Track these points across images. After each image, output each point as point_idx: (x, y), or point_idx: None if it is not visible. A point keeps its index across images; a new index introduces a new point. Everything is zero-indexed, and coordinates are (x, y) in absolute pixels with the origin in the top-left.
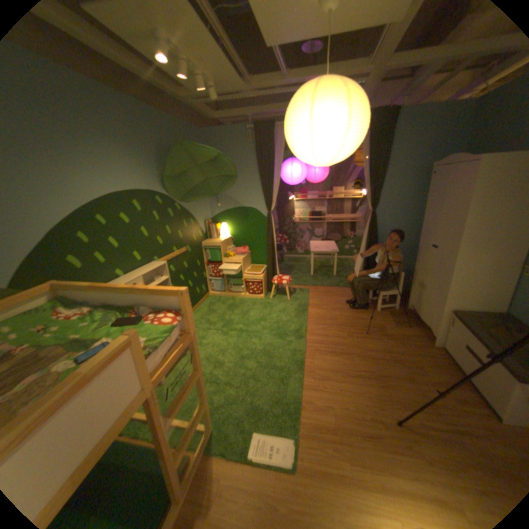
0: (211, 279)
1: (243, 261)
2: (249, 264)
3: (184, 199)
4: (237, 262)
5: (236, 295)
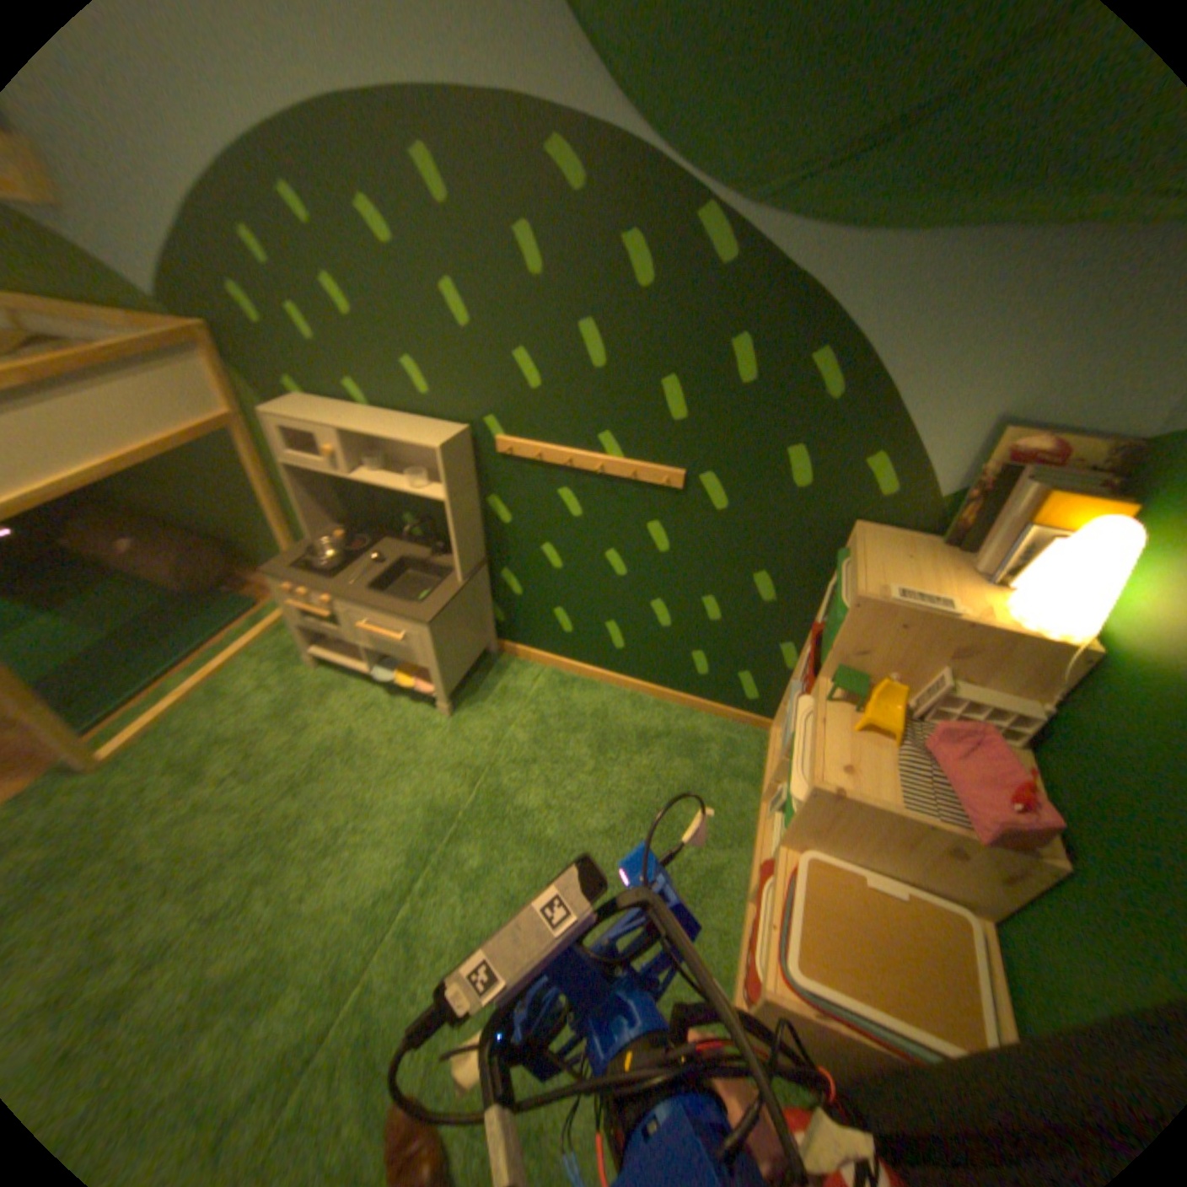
0: (786, 700)
1: (840, 813)
2: (960, 900)
3: (826, 190)
4: (813, 769)
5: (757, 856)
